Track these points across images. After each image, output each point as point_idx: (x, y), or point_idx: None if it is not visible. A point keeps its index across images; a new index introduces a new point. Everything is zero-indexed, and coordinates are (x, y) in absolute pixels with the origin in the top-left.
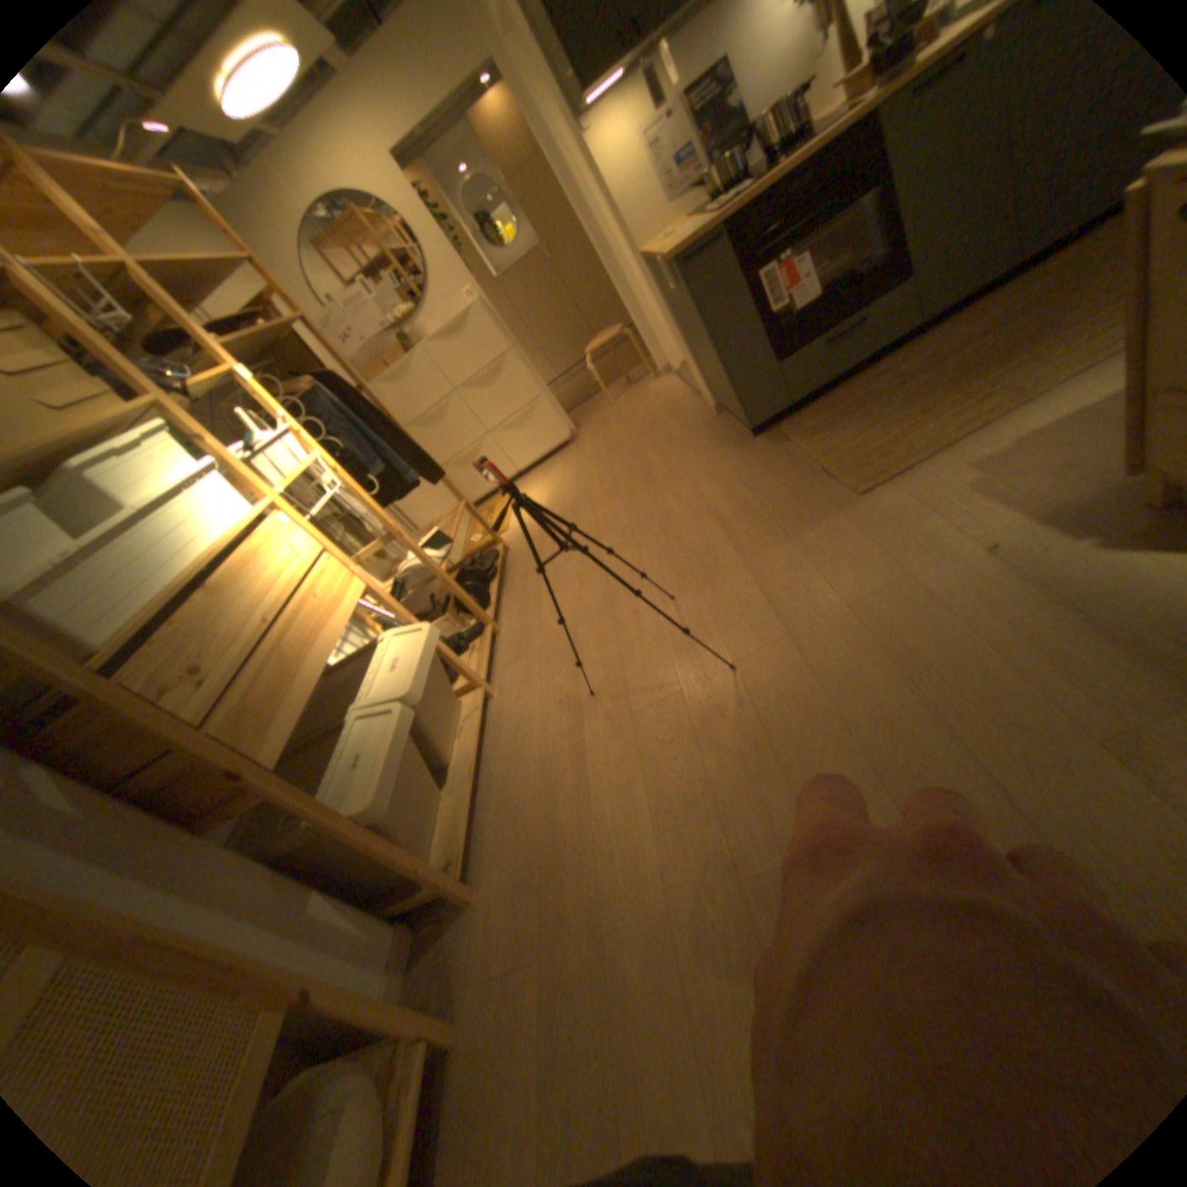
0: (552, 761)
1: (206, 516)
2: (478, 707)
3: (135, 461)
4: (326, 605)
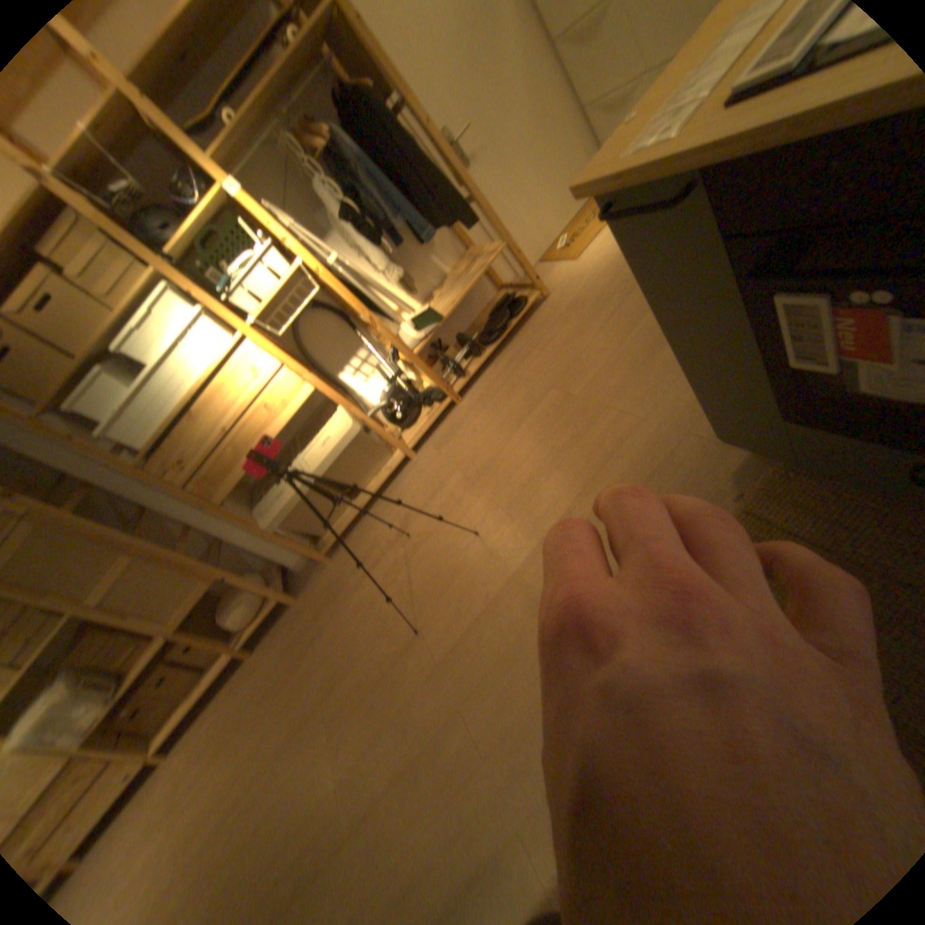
0: (373, 547)
1: (194, 355)
2: (391, 468)
3: (148, 323)
4: (273, 409)
